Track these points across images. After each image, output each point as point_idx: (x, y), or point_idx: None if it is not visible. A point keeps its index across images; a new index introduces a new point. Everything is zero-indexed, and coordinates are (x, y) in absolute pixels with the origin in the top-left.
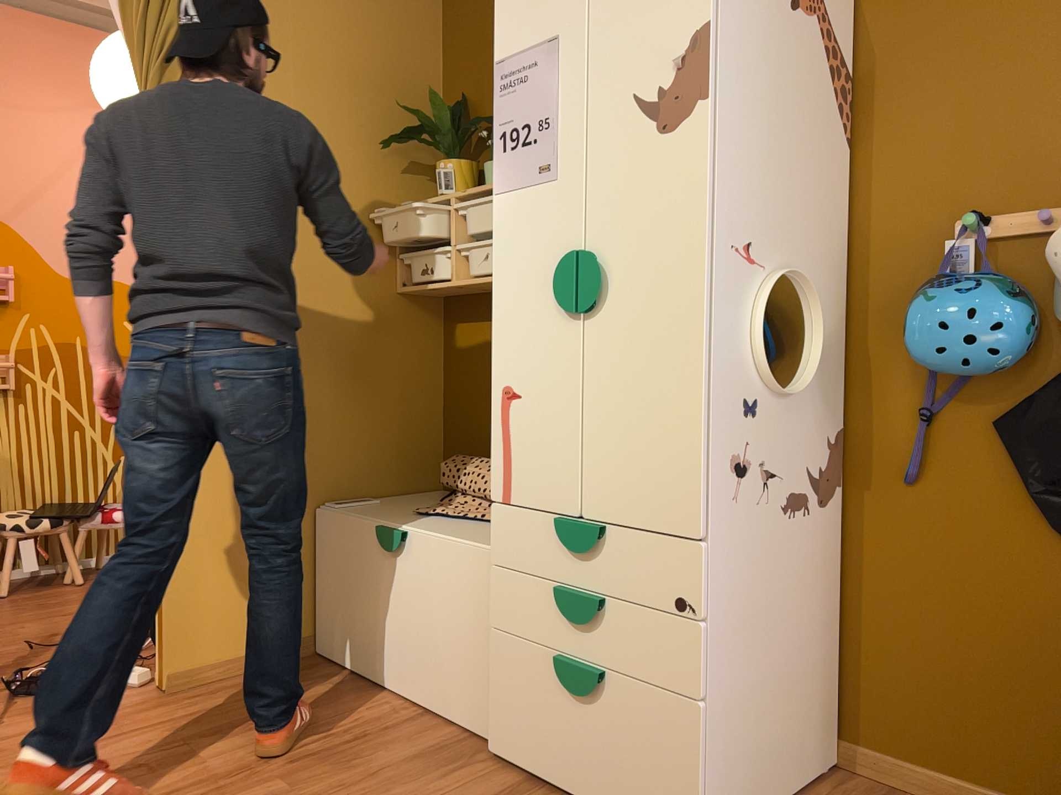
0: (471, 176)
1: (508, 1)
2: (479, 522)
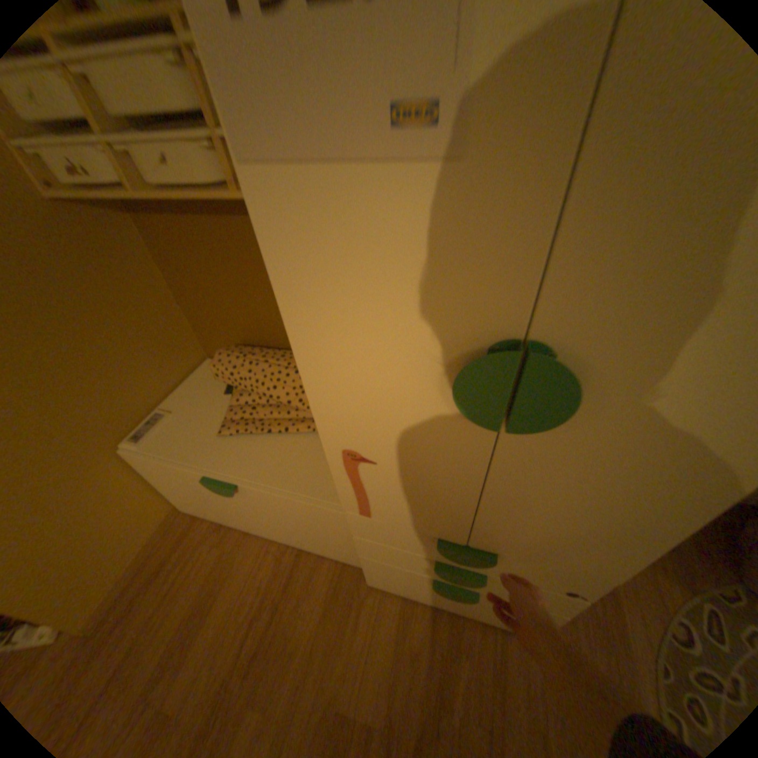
0: None
1: None
2: (287, 435)
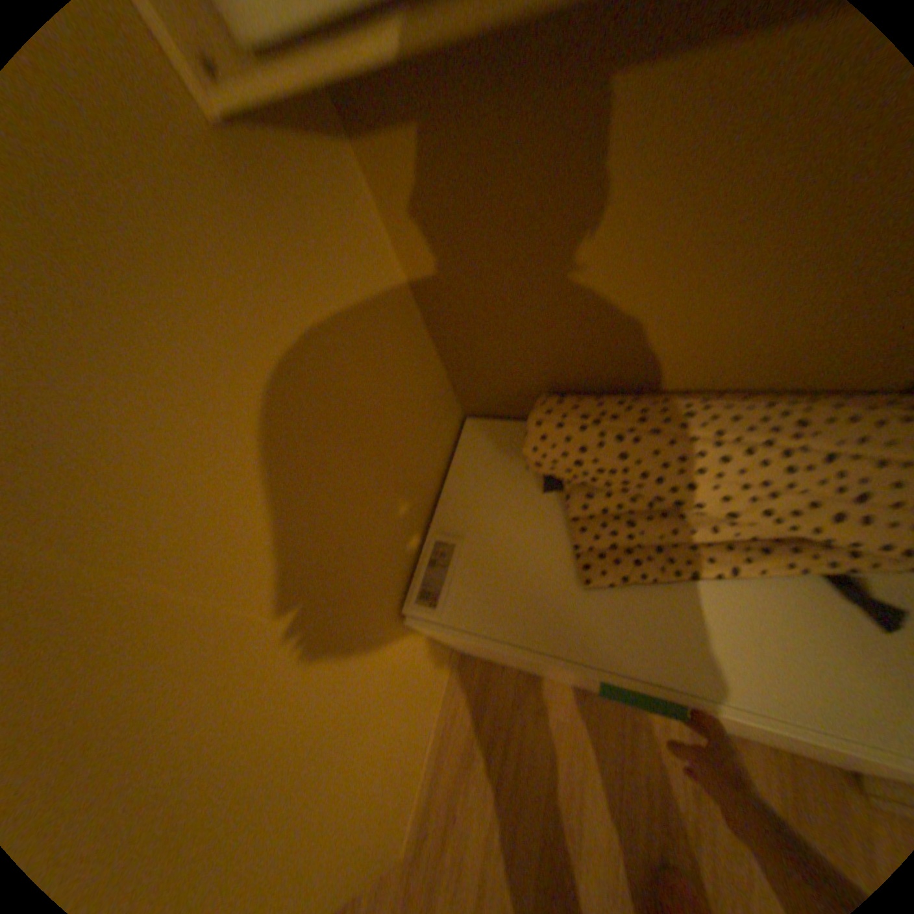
0: None
1: None
2: (737, 580)
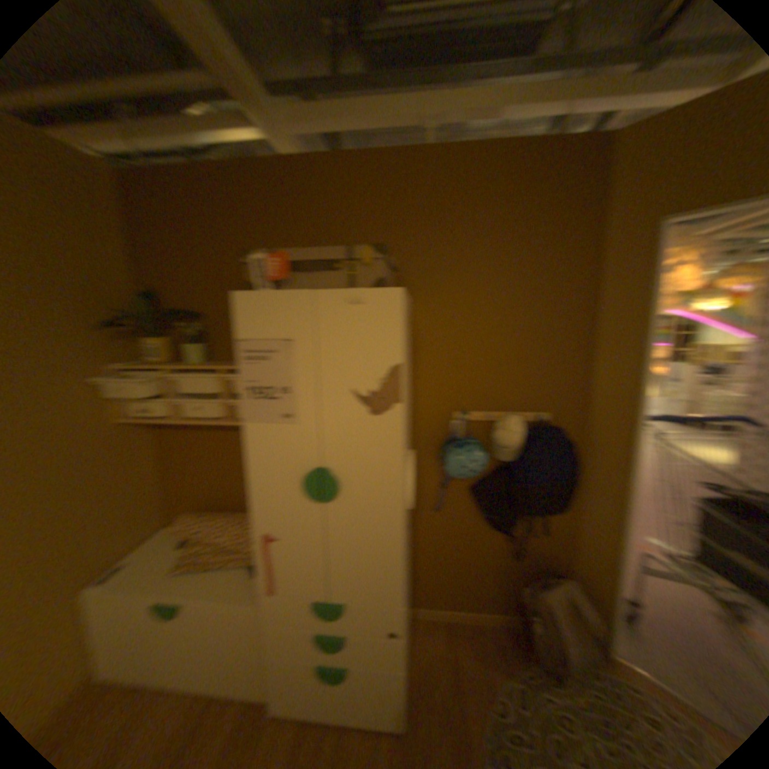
0: (165, 347)
1: (240, 301)
2: (218, 572)
